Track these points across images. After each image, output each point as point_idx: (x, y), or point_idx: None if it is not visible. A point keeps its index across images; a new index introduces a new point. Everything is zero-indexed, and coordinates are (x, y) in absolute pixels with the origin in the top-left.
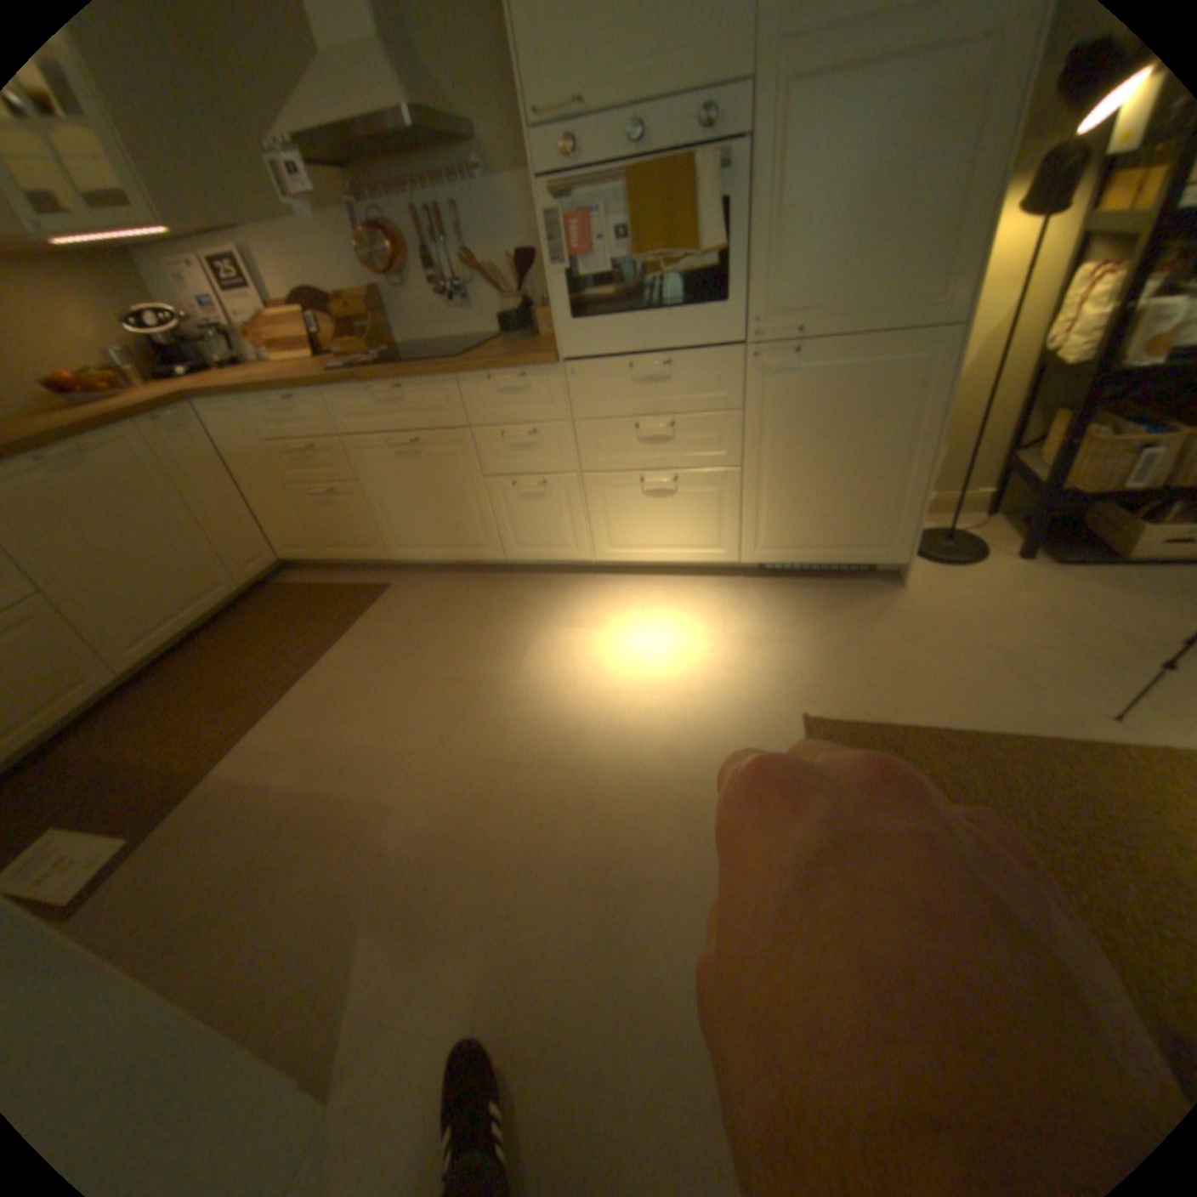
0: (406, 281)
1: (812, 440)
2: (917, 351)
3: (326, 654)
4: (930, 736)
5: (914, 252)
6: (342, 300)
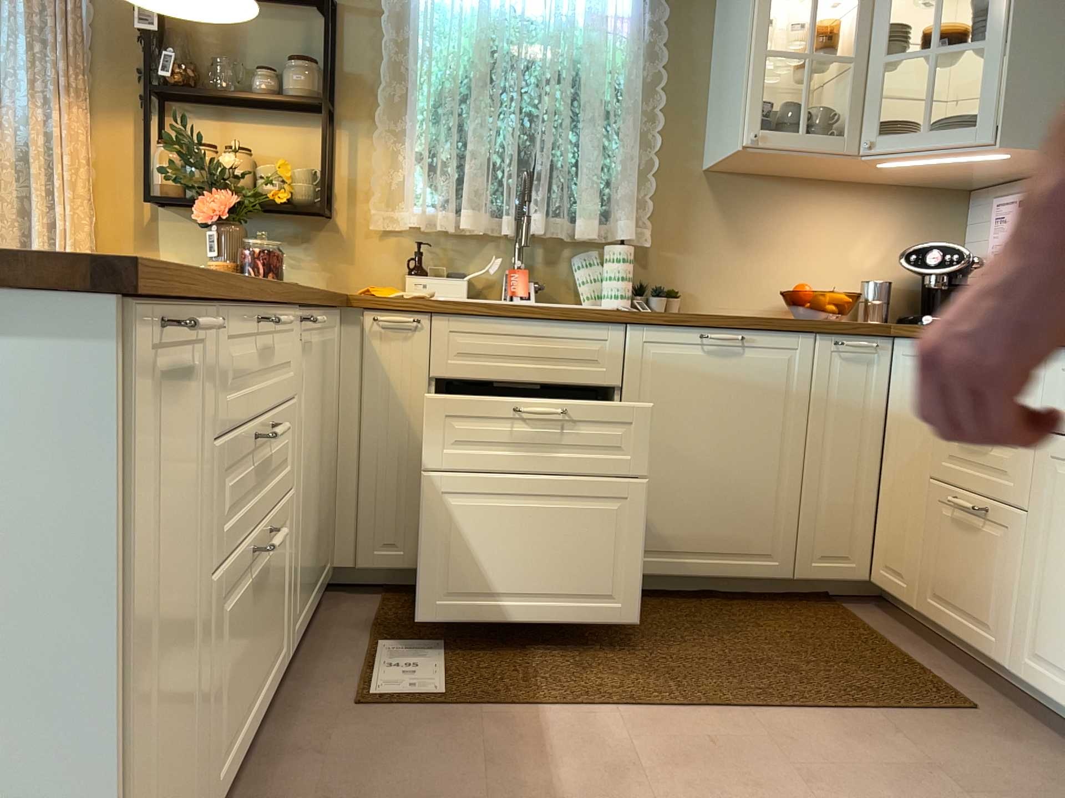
0: None
1: None
2: None
3: (784, 712)
4: None
5: None
6: None
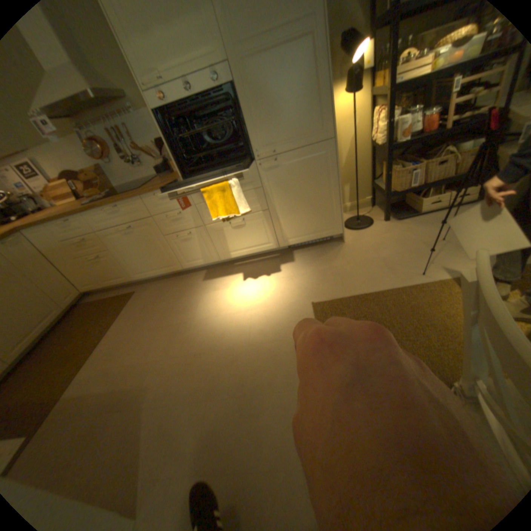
0: (111, 160)
1: (291, 193)
2: (320, 151)
3: (109, 329)
4: (358, 298)
5: (307, 115)
6: (84, 173)
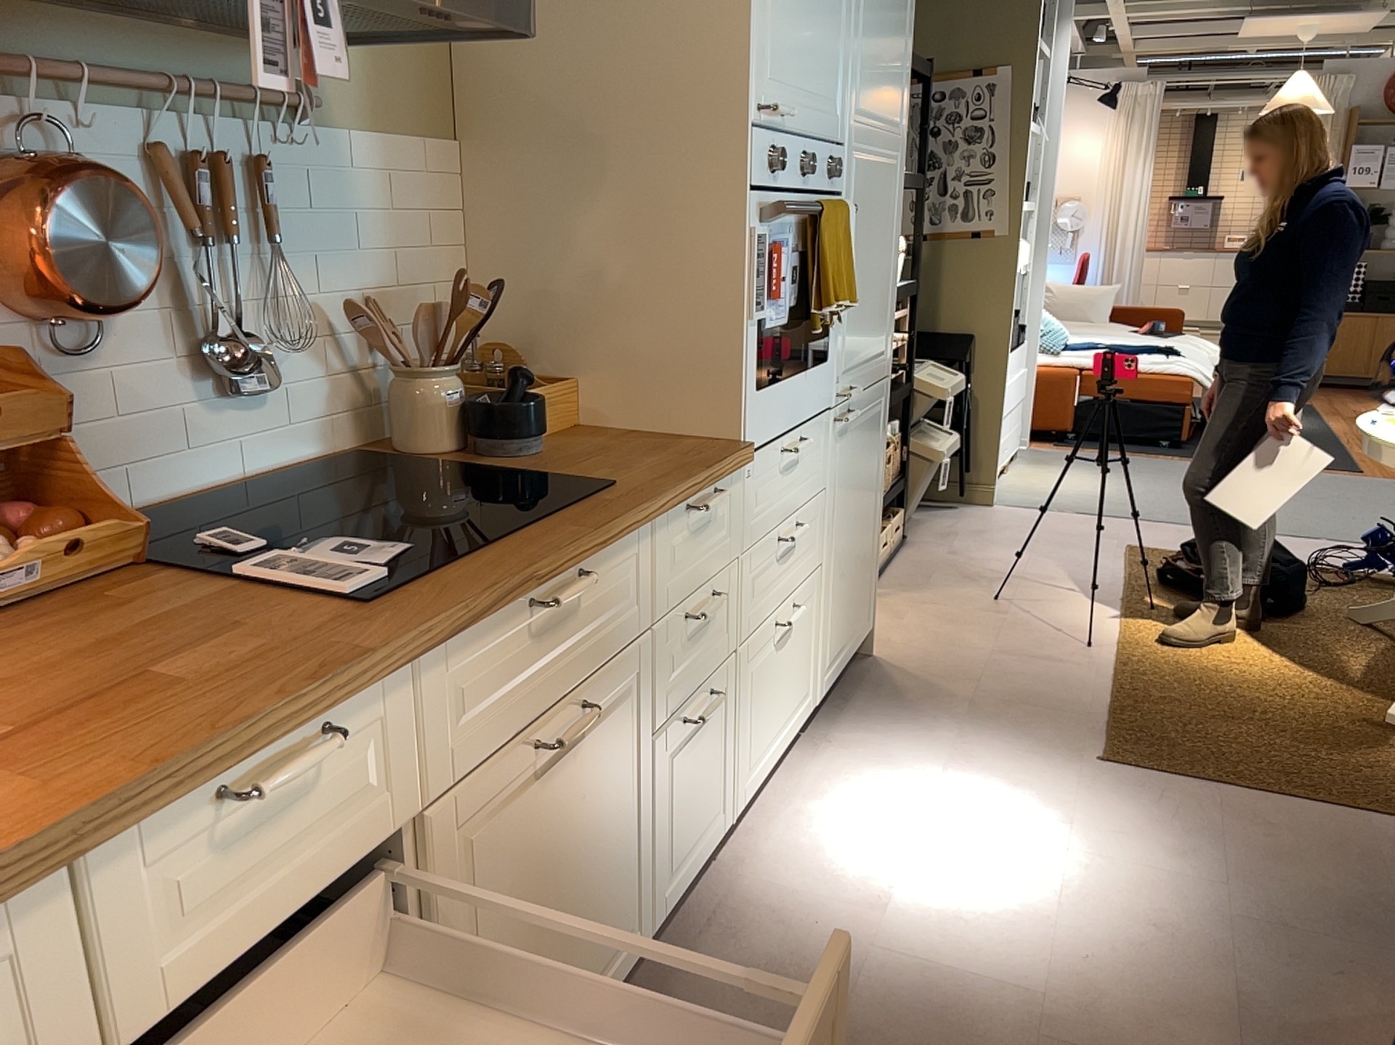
0: (99, 341)
1: (850, 512)
2: (879, 405)
3: None
4: (1118, 711)
5: (880, 318)
6: None
